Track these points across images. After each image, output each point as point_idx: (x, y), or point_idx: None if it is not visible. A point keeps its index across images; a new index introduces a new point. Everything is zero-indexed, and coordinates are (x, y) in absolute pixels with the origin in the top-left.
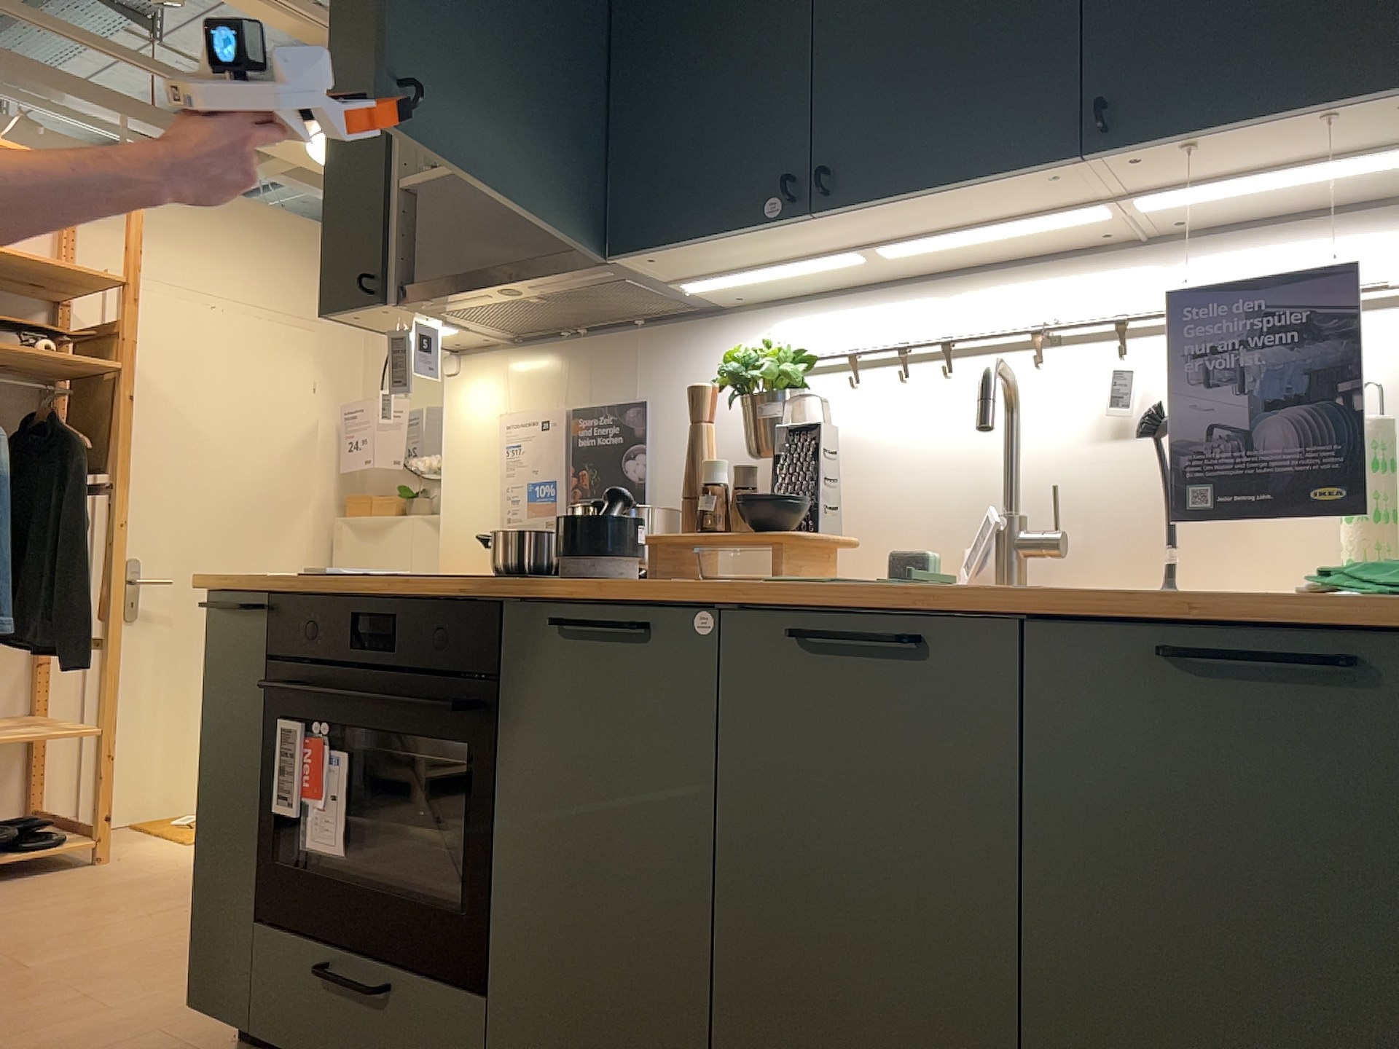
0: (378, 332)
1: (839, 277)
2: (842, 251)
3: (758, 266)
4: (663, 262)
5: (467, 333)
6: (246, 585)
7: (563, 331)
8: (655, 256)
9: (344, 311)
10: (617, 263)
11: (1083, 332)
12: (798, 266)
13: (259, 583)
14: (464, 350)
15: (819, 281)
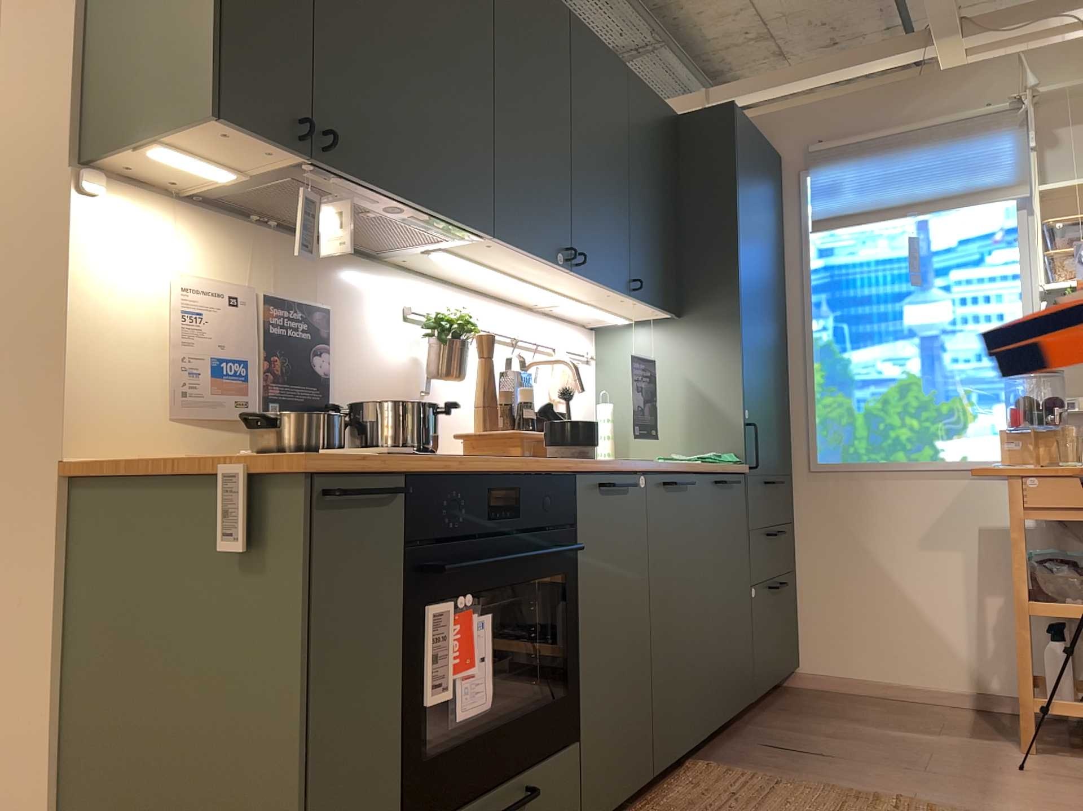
0: (164, 139)
1: (456, 274)
2: (516, 276)
3: (485, 264)
4: (482, 246)
5: (206, 180)
6: (384, 466)
7: (259, 216)
8: (495, 245)
9: (243, 128)
10: (472, 235)
11: (522, 343)
12: (493, 272)
13: (408, 463)
14: (104, 171)
15: (447, 271)
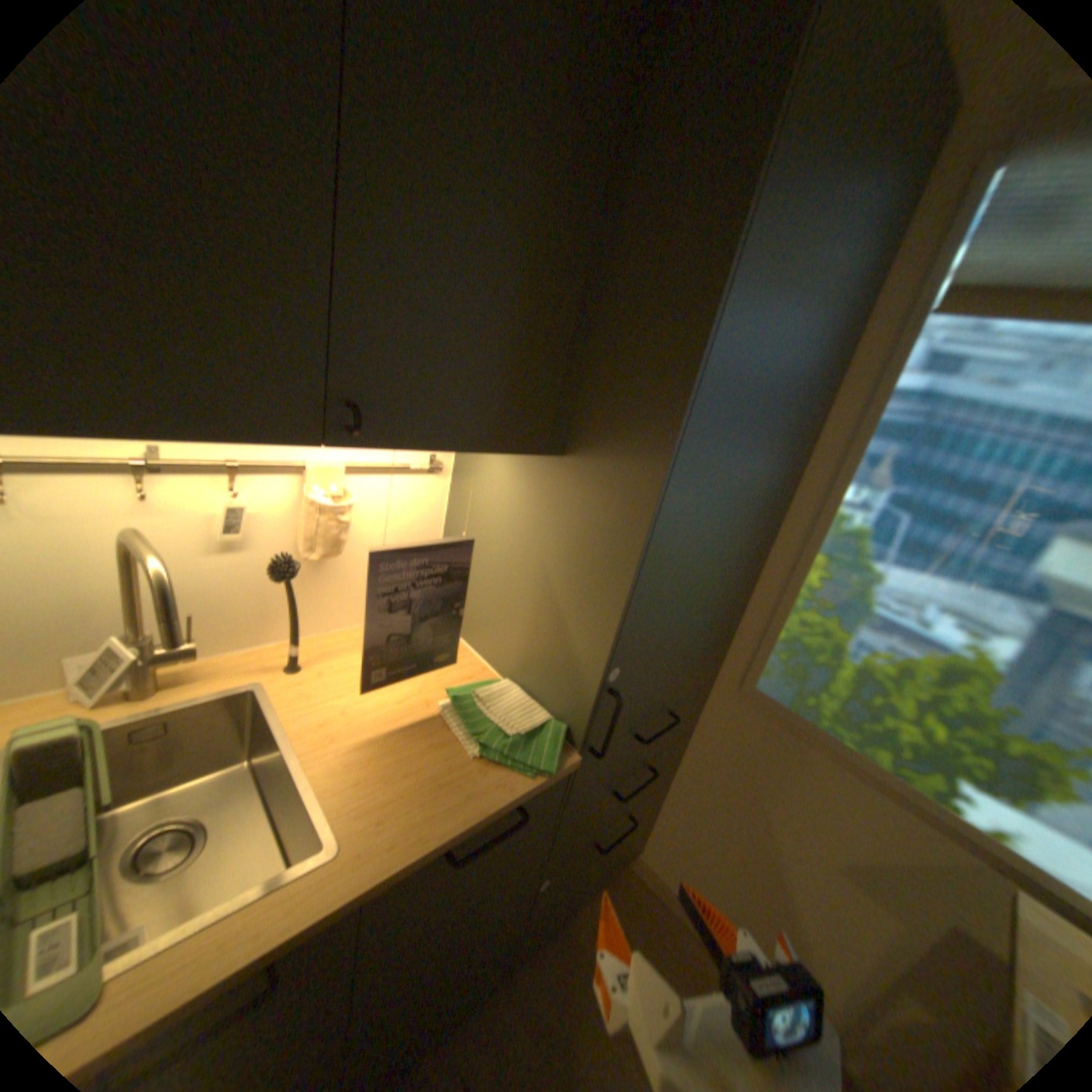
0: None
1: None
2: None
3: None
4: None
5: None
6: None
7: None
8: None
9: None
10: None
11: (191, 464)
12: None
13: None
14: None
15: None
